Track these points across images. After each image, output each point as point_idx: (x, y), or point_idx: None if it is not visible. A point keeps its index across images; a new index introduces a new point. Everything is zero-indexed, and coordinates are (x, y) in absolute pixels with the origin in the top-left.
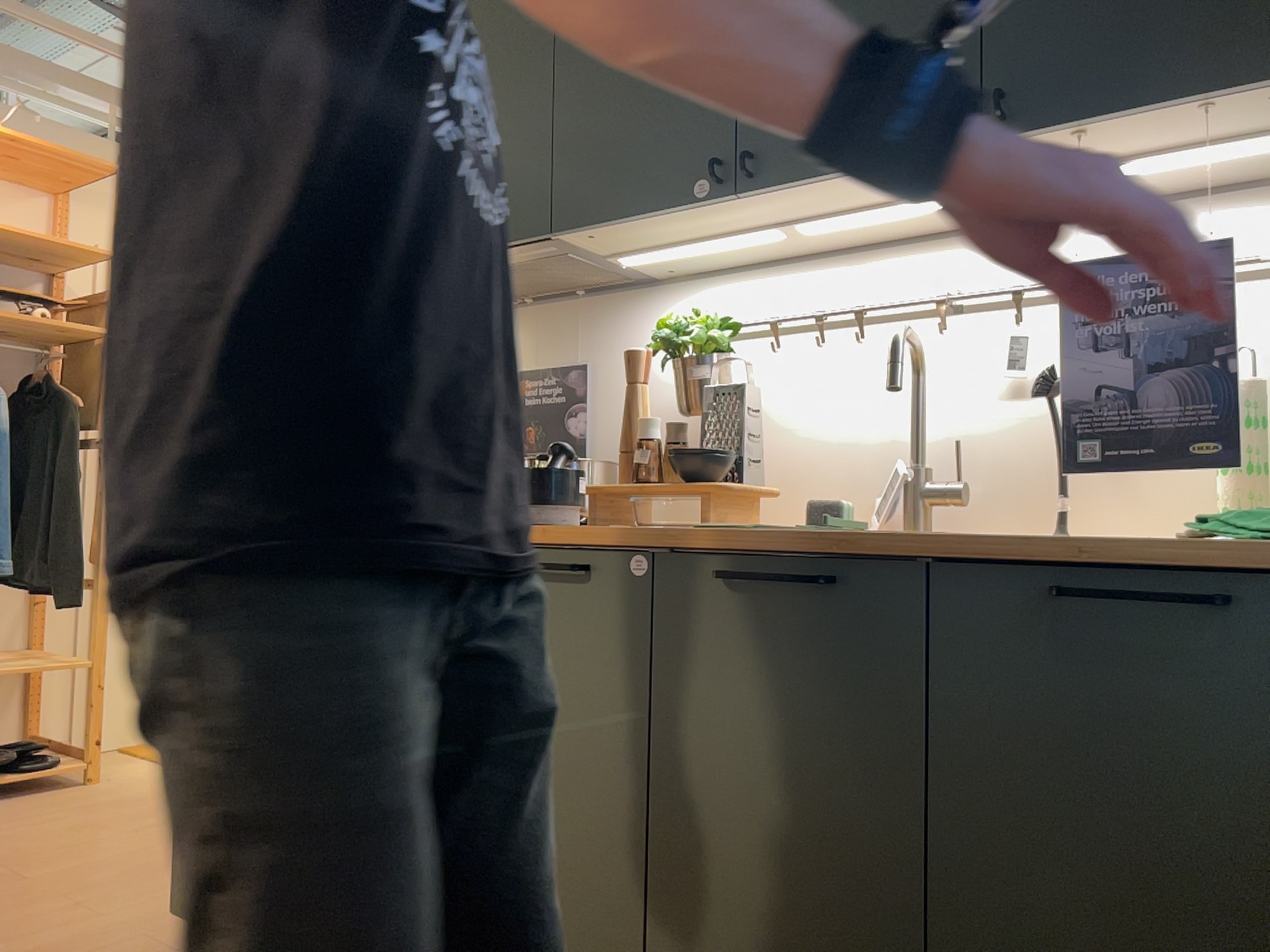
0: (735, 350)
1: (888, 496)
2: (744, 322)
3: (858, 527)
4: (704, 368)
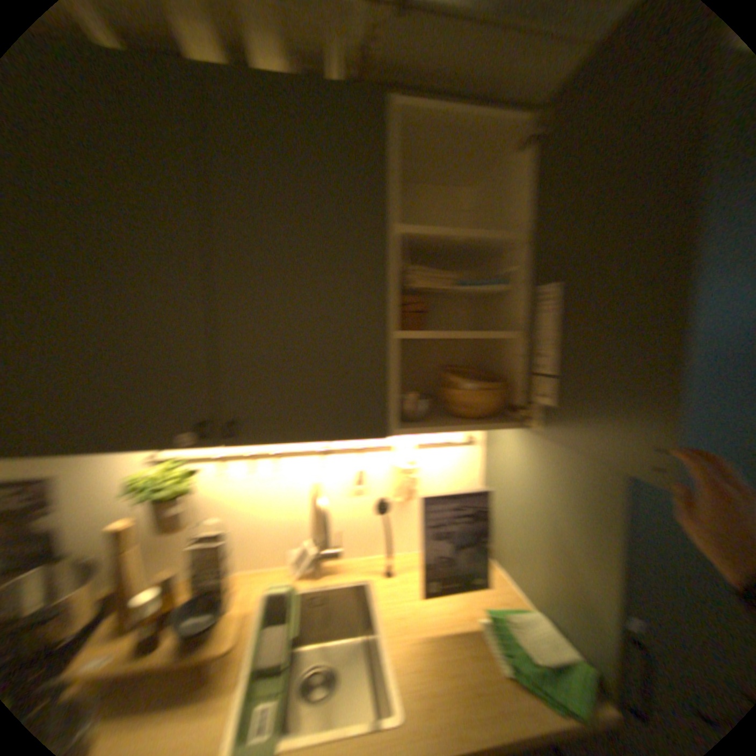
0: (189, 483)
1: (298, 559)
2: (193, 461)
3: (294, 604)
4: (170, 511)
